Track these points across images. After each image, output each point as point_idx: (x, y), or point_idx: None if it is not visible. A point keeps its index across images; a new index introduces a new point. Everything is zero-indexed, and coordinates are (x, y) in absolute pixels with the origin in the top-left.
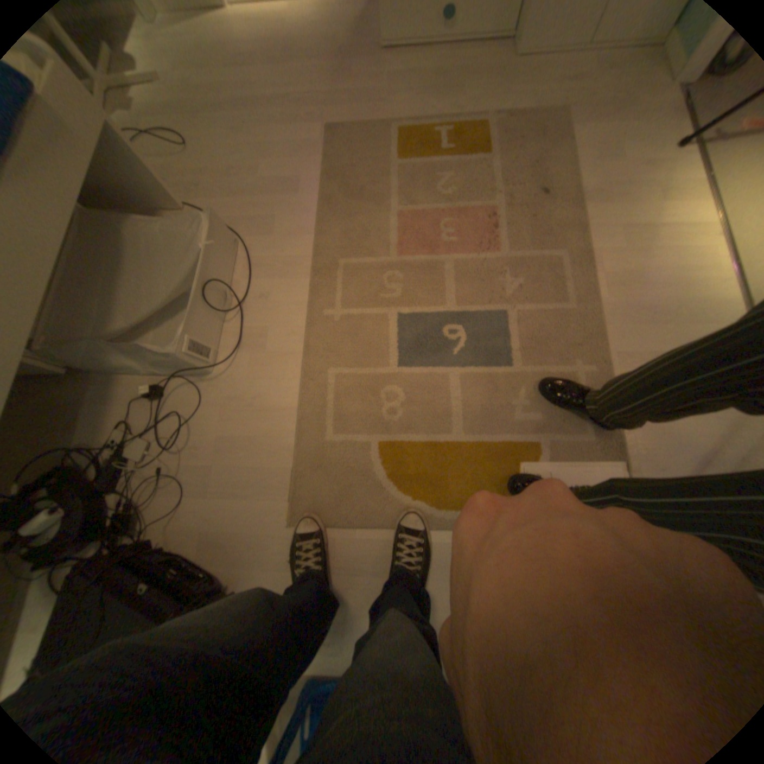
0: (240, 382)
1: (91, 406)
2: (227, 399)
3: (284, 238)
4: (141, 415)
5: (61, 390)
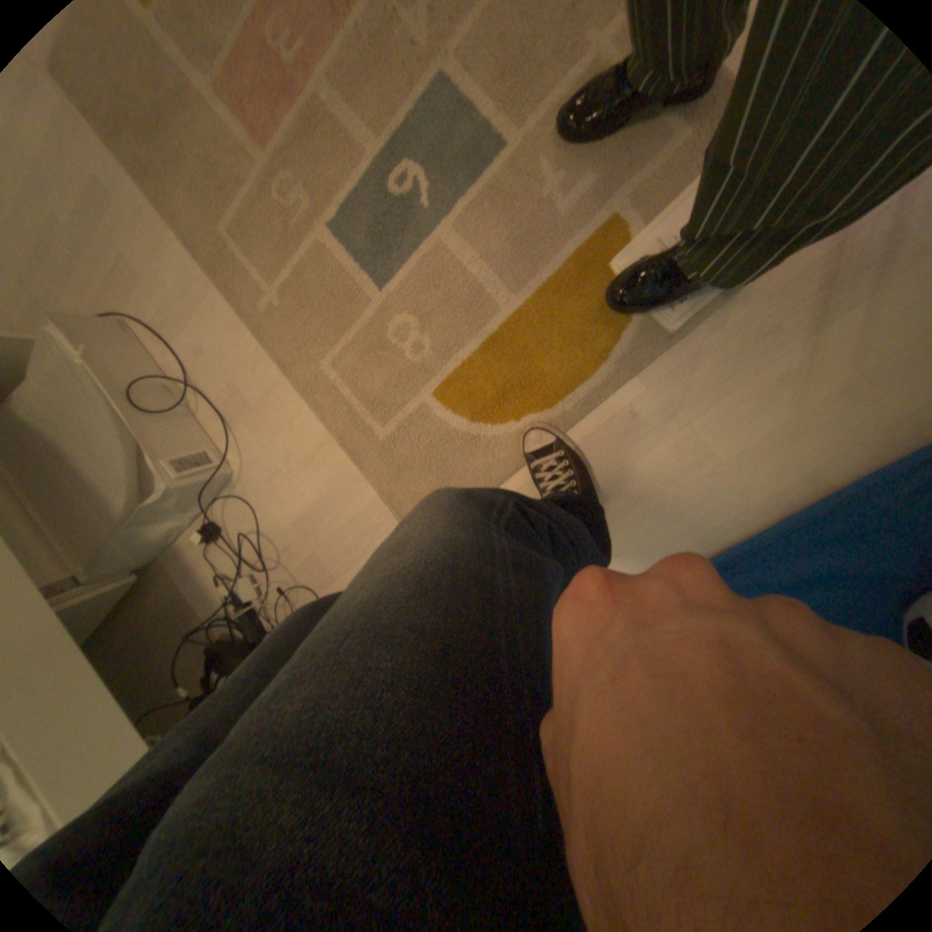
0: (261, 455)
1: (178, 583)
2: (266, 481)
3: (149, 265)
4: (222, 557)
5: (153, 589)
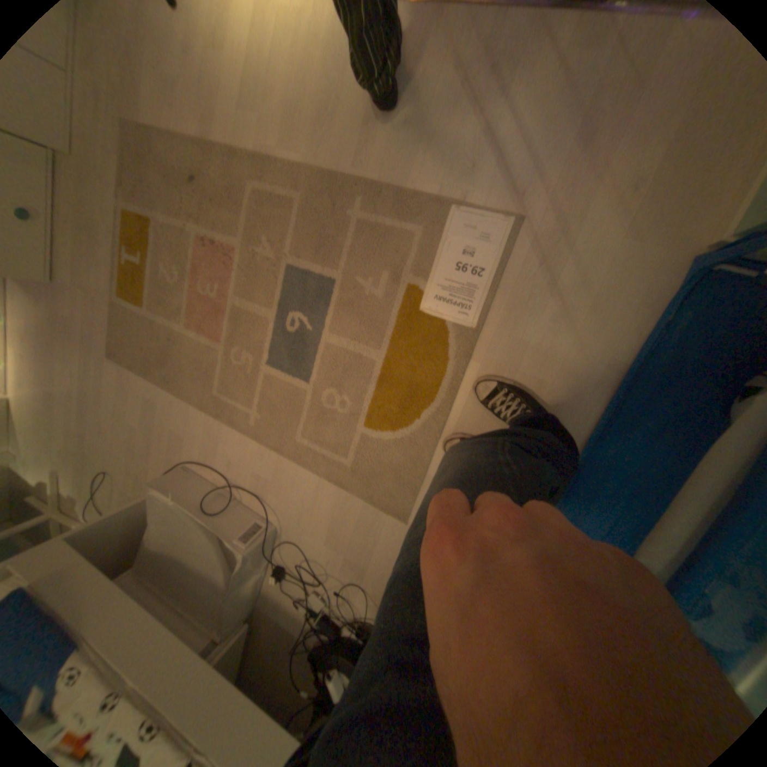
0: (286, 508)
1: (273, 616)
2: (296, 523)
3: (185, 428)
4: (292, 586)
5: (260, 628)
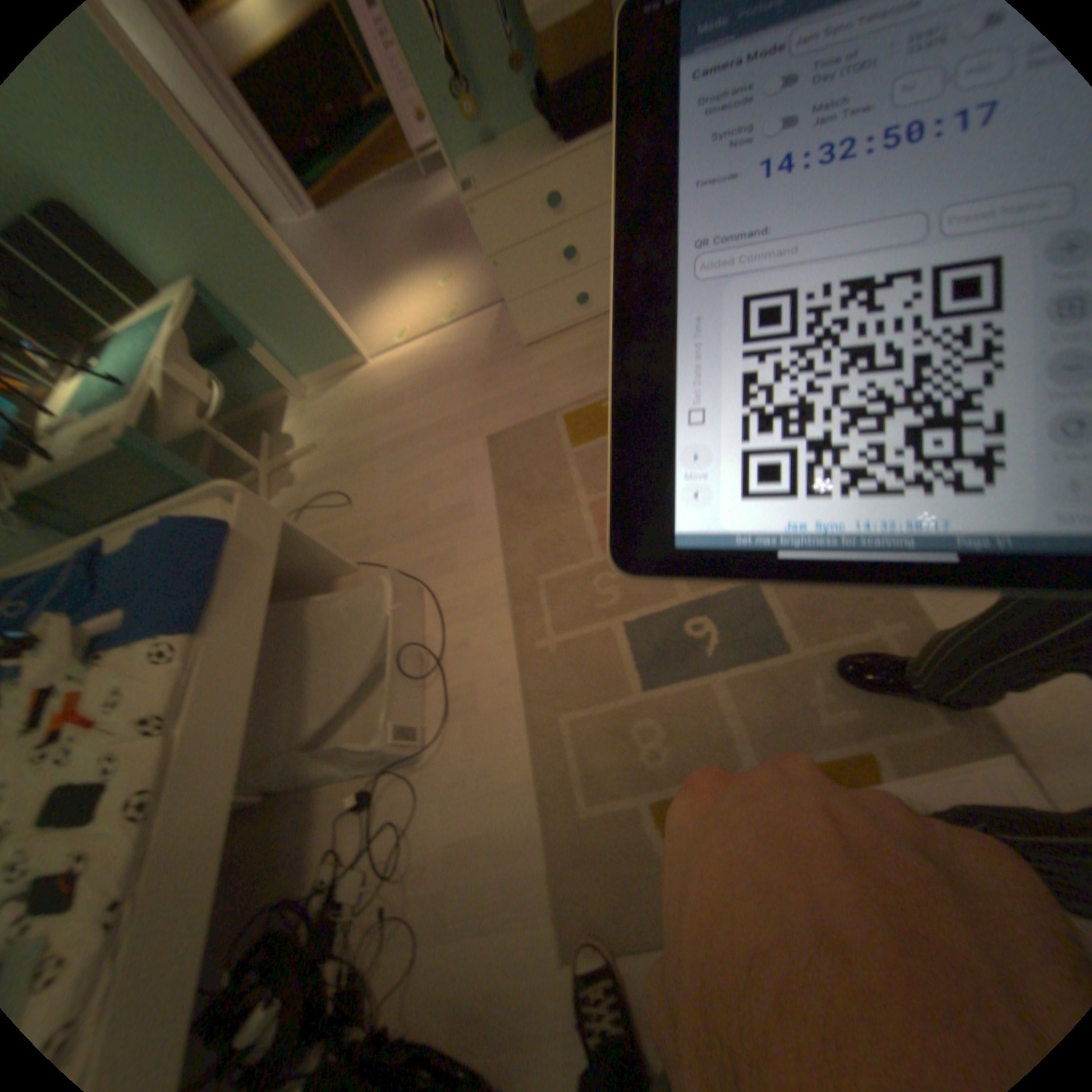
0: (456, 761)
1: (291, 838)
2: (444, 789)
3: (469, 569)
4: (347, 836)
5: (255, 824)
